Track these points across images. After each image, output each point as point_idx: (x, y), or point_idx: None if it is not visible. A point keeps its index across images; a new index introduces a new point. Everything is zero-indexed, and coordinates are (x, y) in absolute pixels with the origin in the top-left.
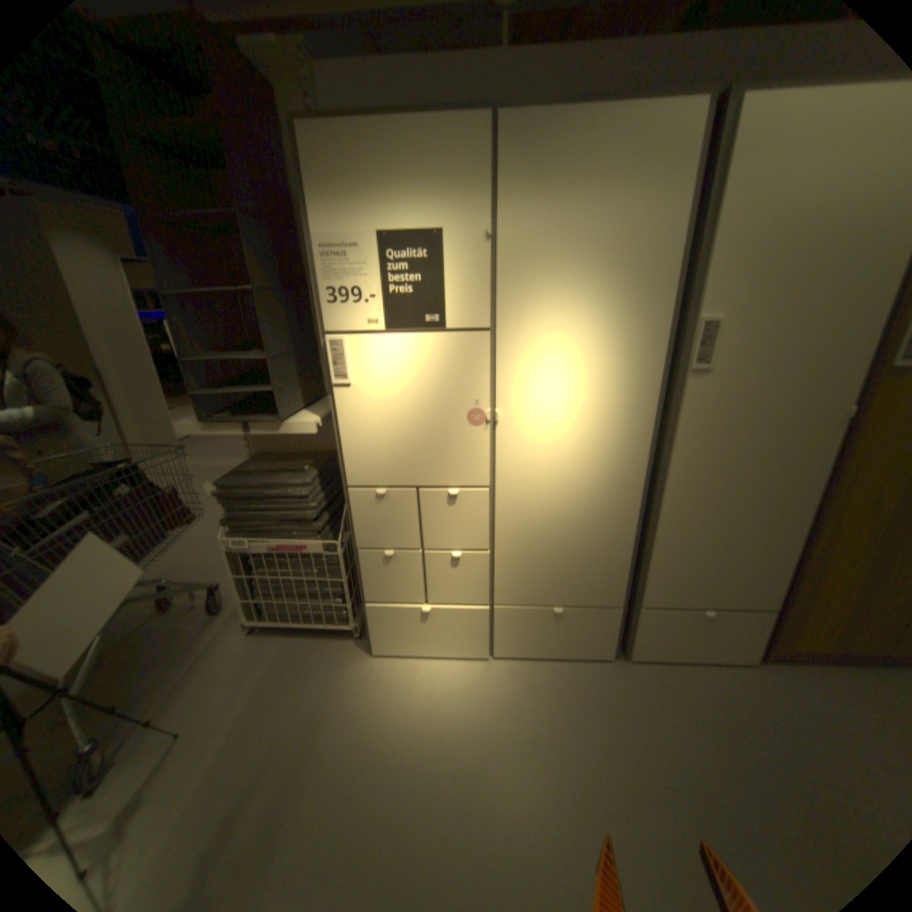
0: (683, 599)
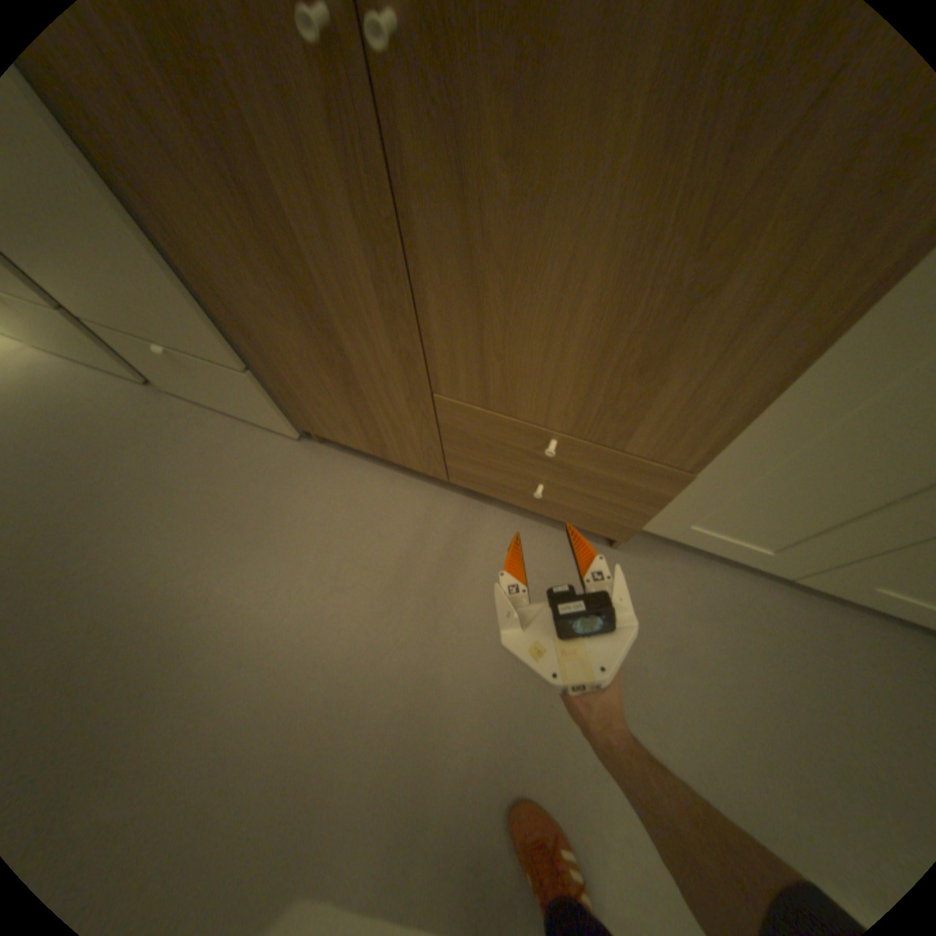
0: (102, 315)
